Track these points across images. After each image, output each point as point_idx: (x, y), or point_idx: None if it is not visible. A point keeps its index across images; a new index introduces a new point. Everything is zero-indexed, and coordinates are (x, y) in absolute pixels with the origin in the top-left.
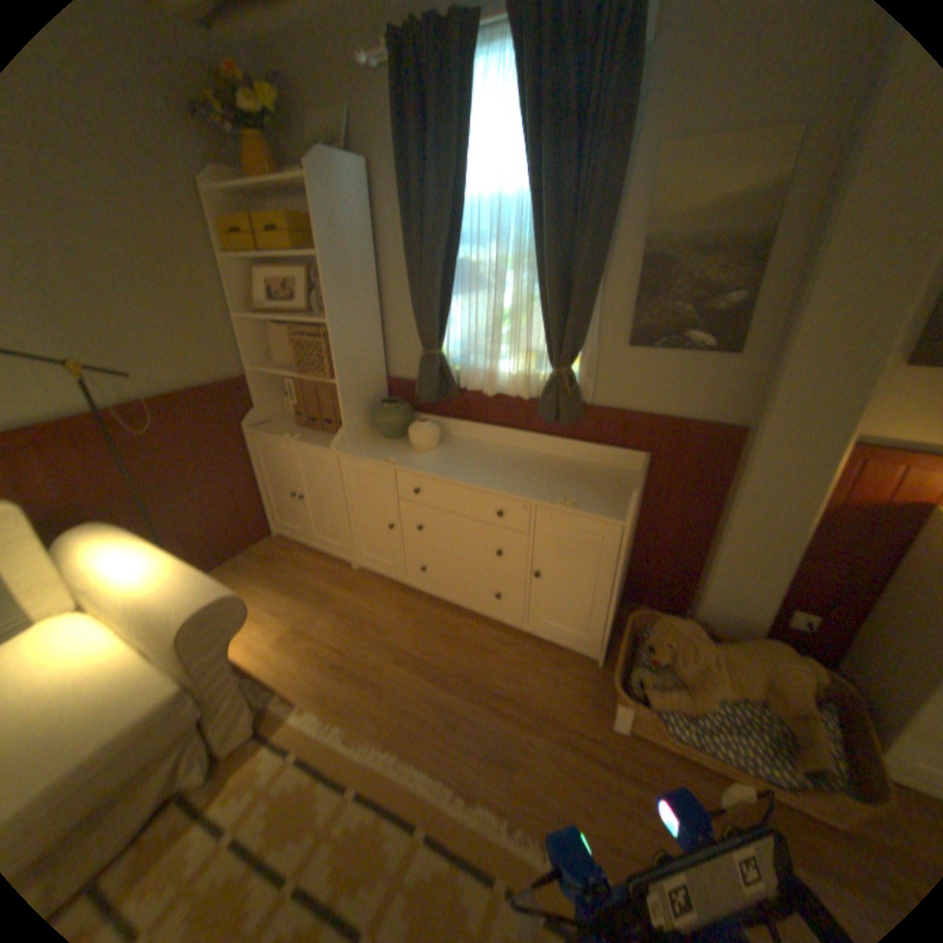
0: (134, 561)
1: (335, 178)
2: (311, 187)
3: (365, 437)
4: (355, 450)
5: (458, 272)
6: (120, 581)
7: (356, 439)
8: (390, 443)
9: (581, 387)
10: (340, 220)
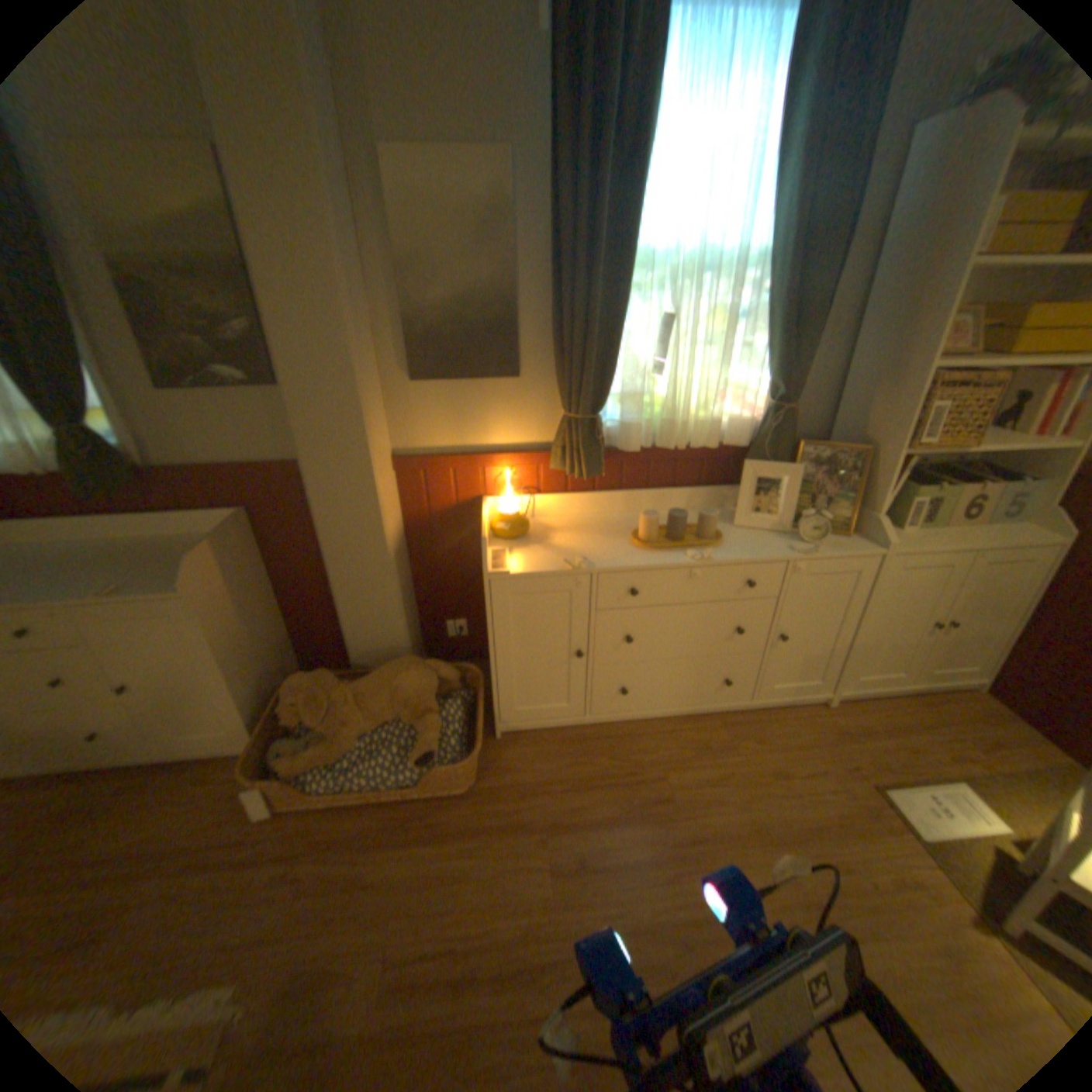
0: None
1: None
2: None
3: None
4: None
5: None
6: None
7: None
8: None
9: (125, 446)
10: None
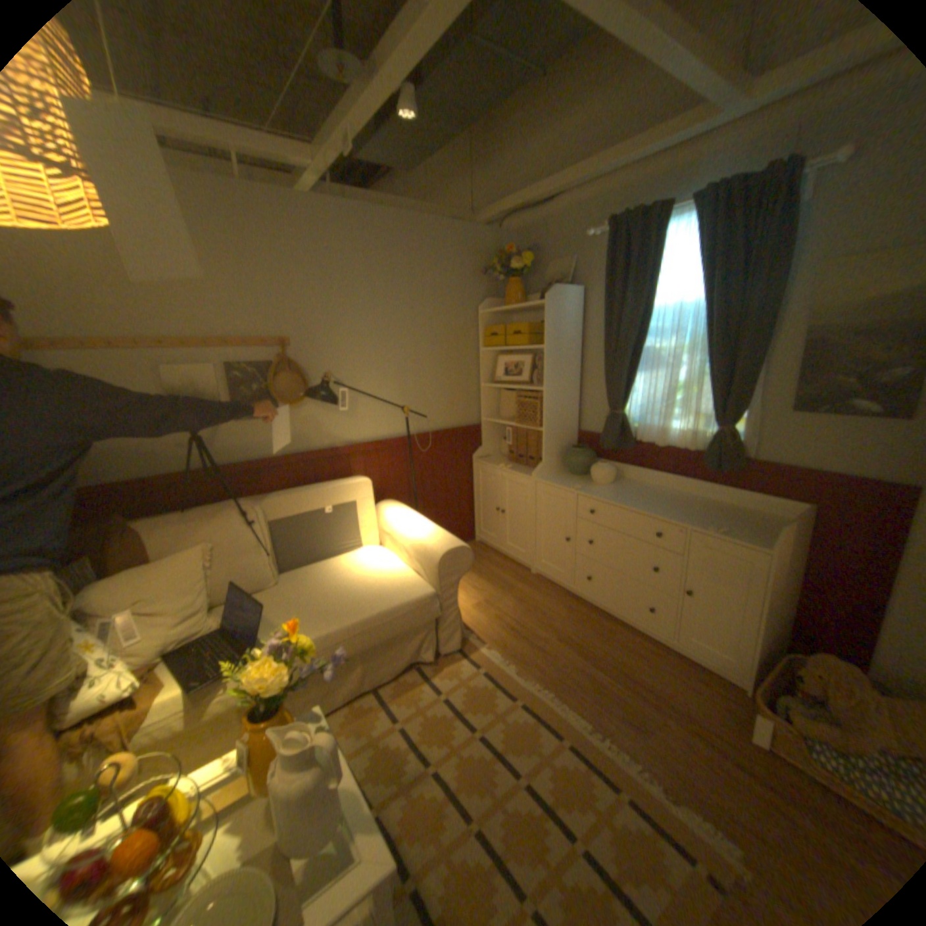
0: (416, 521)
1: (562, 302)
2: (547, 310)
3: (556, 473)
4: (549, 480)
5: (643, 357)
6: (410, 530)
7: (549, 473)
8: (574, 478)
9: (746, 444)
10: (561, 327)
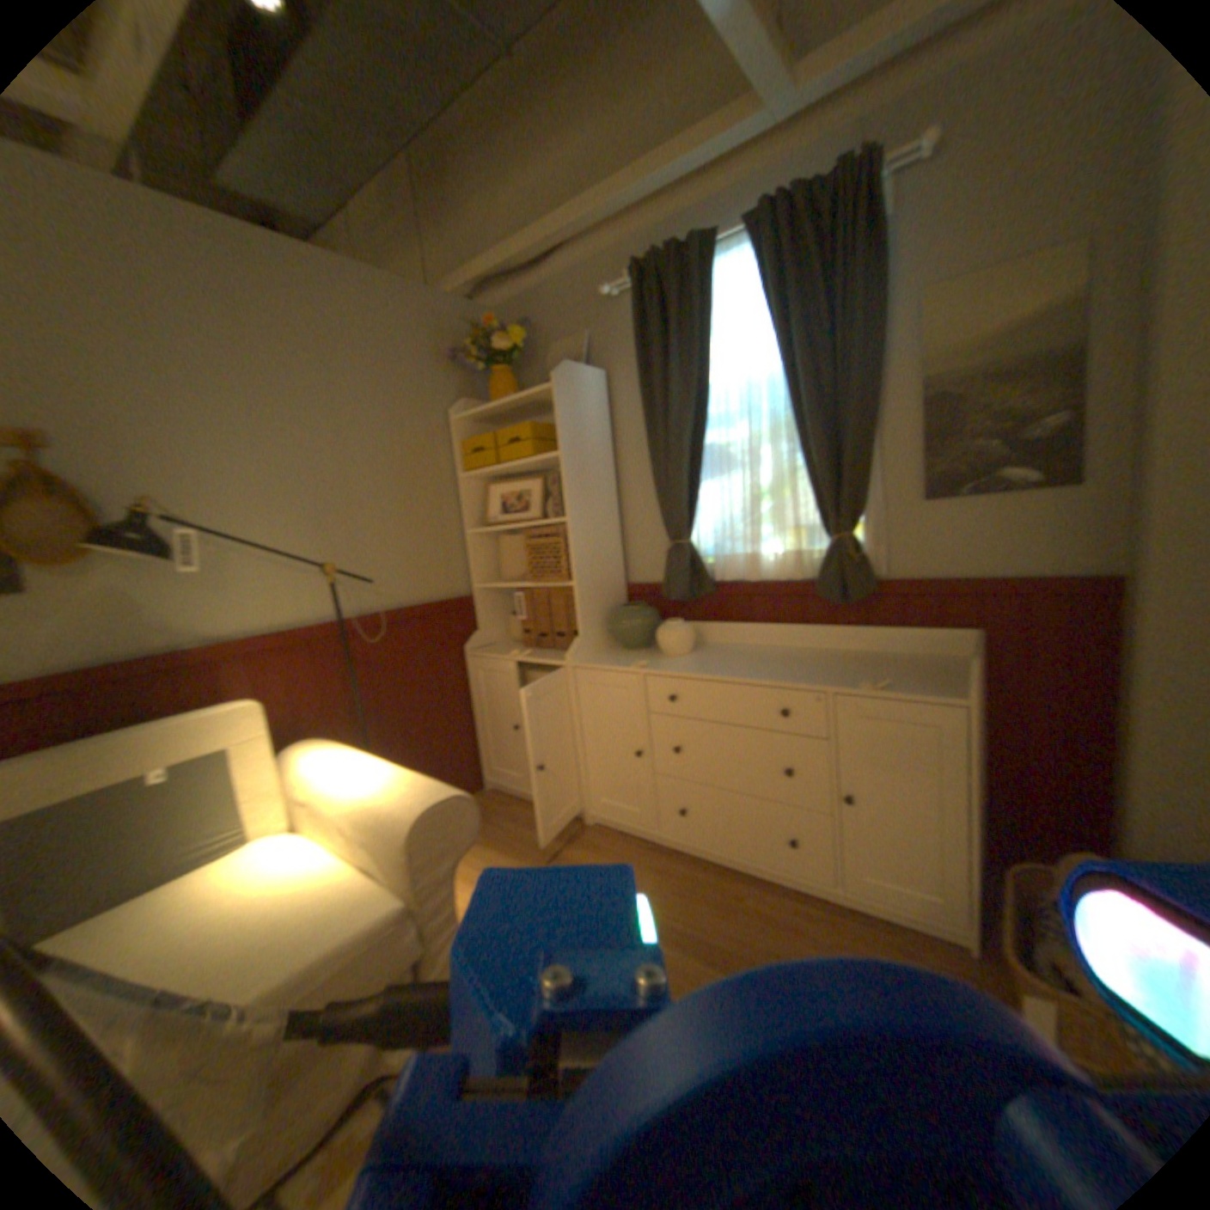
0: (362, 766)
1: (578, 386)
2: (557, 394)
3: (604, 649)
4: (595, 660)
5: (706, 455)
6: (348, 784)
7: (593, 651)
8: (634, 652)
9: (870, 557)
10: (582, 423)
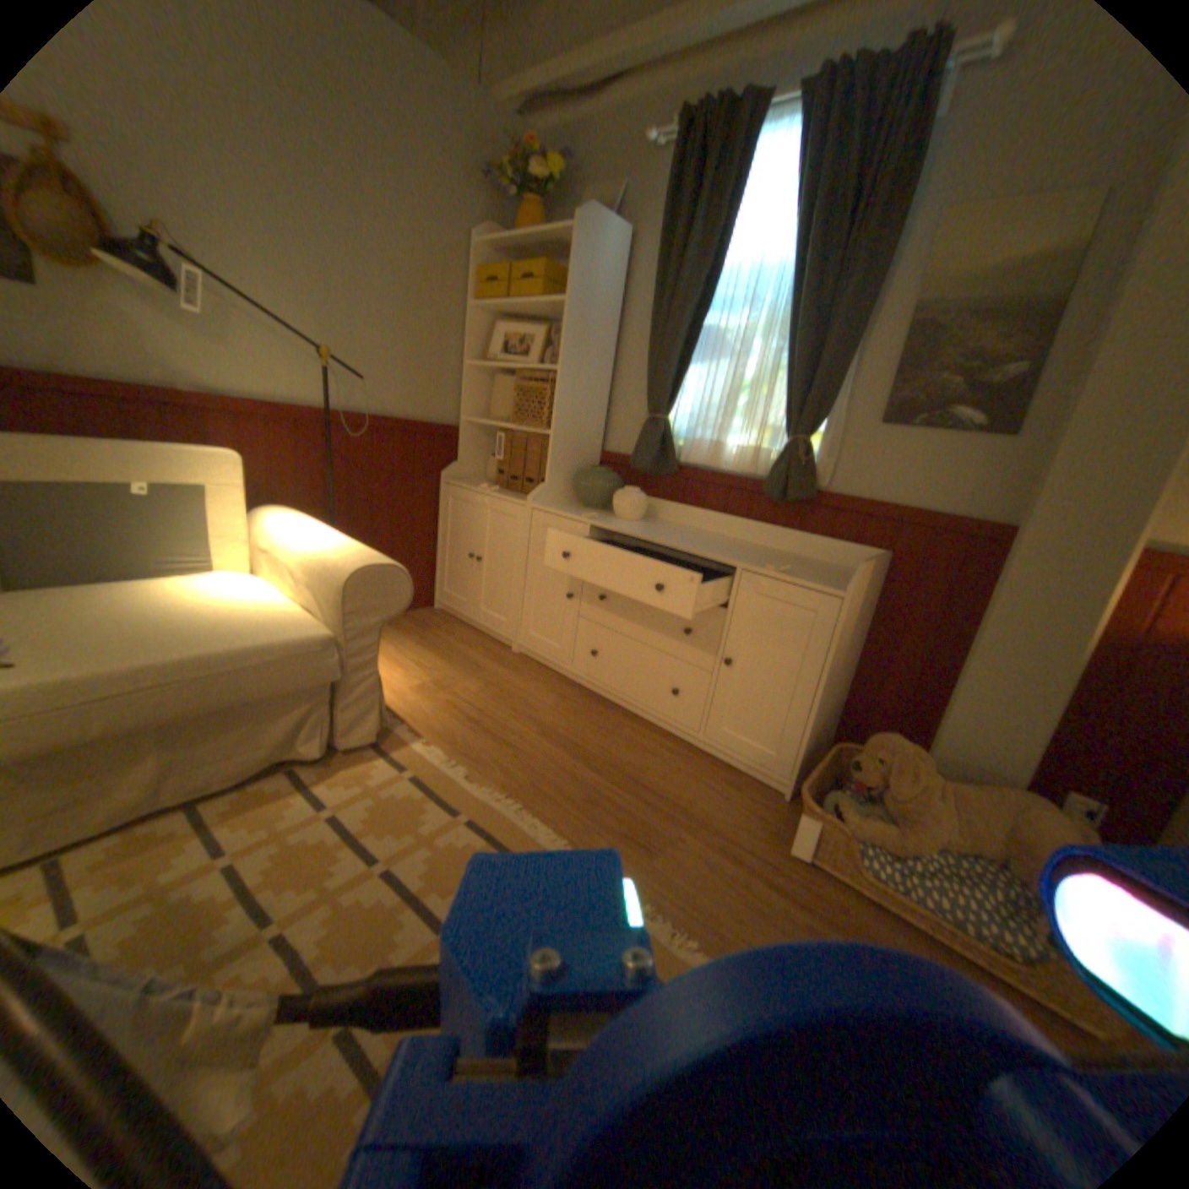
0: (319, 532)
1: (600, 235)
2: (576, 236)
3: (563, 504)
4: (551, 508)
5: (702, 337)
6: (303, 541)
7: (553, 502)
8: (589, 511)
9: (818, 469)
10: (594, 275)
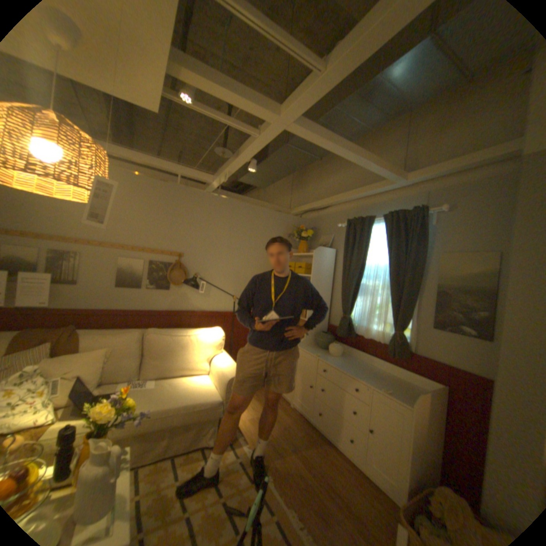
0: (224, 359)
1: (322, 255)
2: (313, 258)
3: (311, 346)
4: (305, 349)
5: (360, 288)
6: (219, 363)
7: (307, 346)
8: (320, 351)
9: (411, 344)
10: (321, 267)
